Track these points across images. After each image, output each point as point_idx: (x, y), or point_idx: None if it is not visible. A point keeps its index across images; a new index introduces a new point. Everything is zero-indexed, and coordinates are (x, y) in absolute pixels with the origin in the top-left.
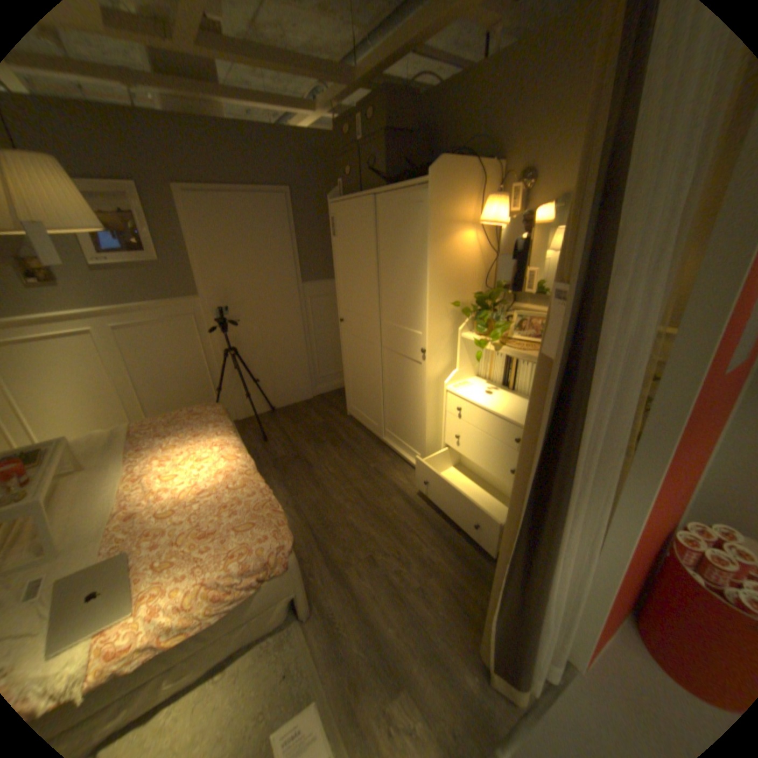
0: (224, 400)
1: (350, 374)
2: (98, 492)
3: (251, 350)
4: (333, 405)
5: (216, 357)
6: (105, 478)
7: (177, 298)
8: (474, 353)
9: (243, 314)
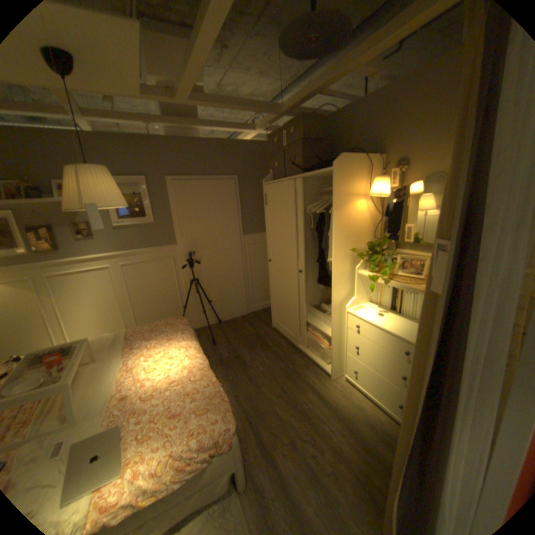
0: (188, 315)
1: (275, 298)
2: (104, 378)
3: (208, 280)
4: (262, 320)
5: (185, 284)
6: (110, 368)
7: (164, 246)
8: (367, 285)
9: (204, 256)
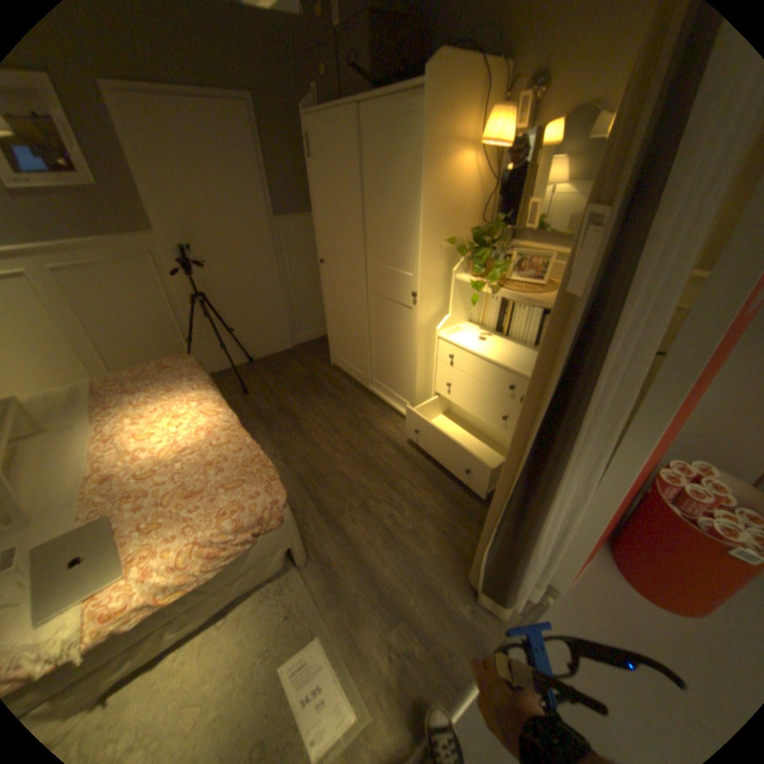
0: (197, 352)
1: (333, 322)
2: (66, 454)
3: (222, 296)
4: (316, 355)
5: (183, 304)
6: (73, 439)
7: (128, 234)
8: (467, 297)
9: (209, 254)
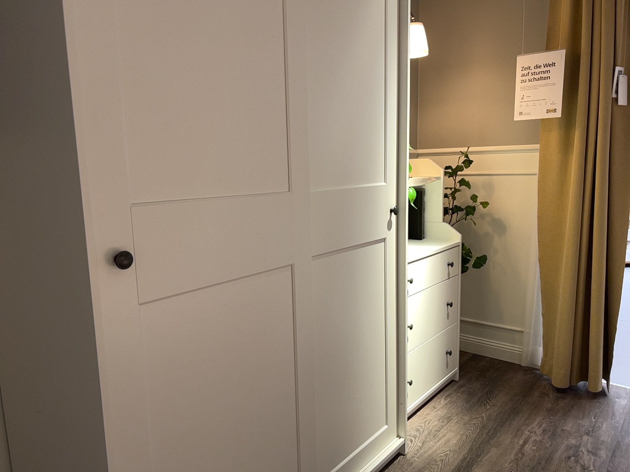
0: None
1: None
2: None
3: None
4: None
5: None
6: None
7: None
8: None
9: None
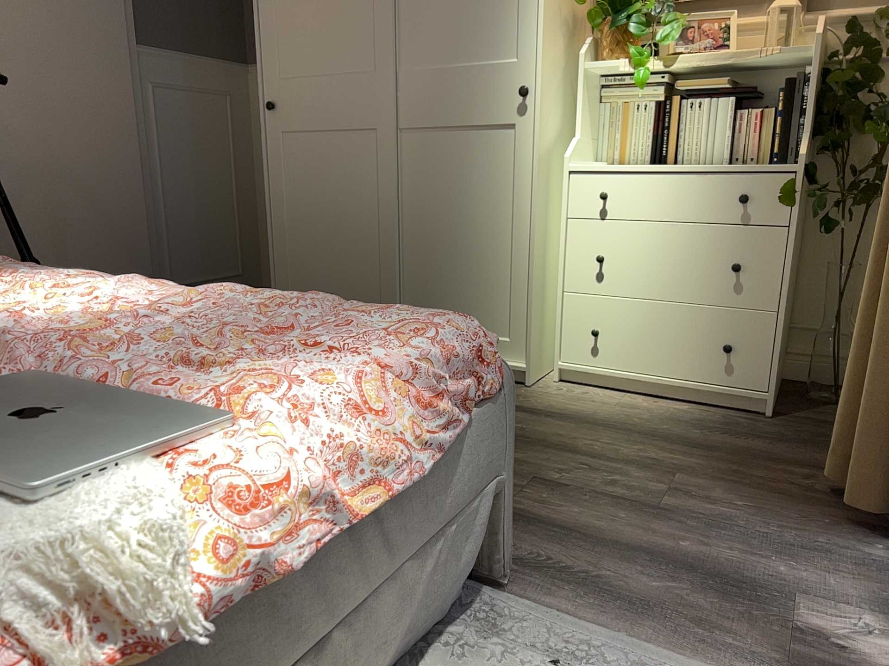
0: None
1: (291, 232)
2: None
3: (15, 183)
4: None
5: None
6: None
7: None
8: (593, 112)
9: None
